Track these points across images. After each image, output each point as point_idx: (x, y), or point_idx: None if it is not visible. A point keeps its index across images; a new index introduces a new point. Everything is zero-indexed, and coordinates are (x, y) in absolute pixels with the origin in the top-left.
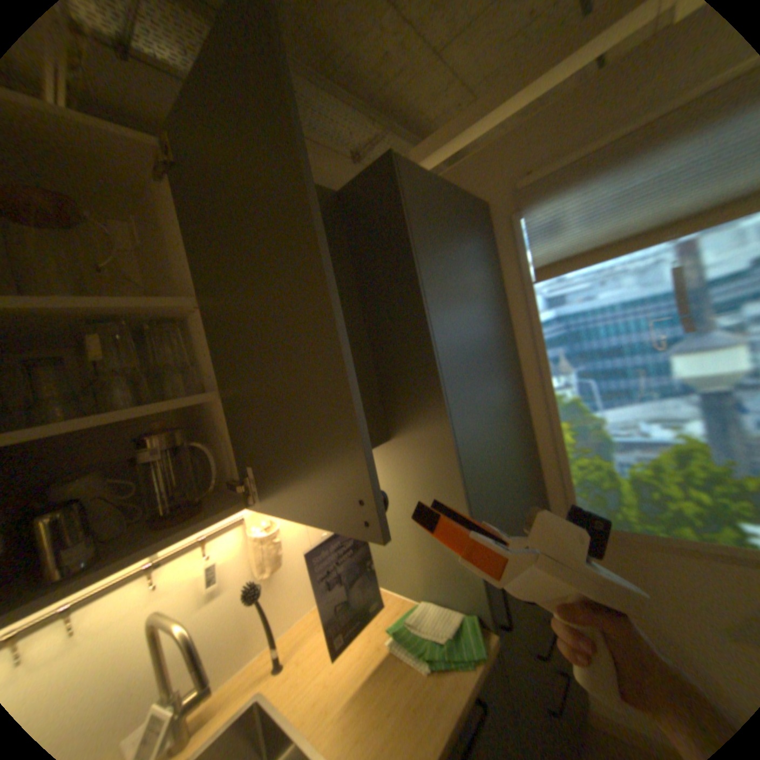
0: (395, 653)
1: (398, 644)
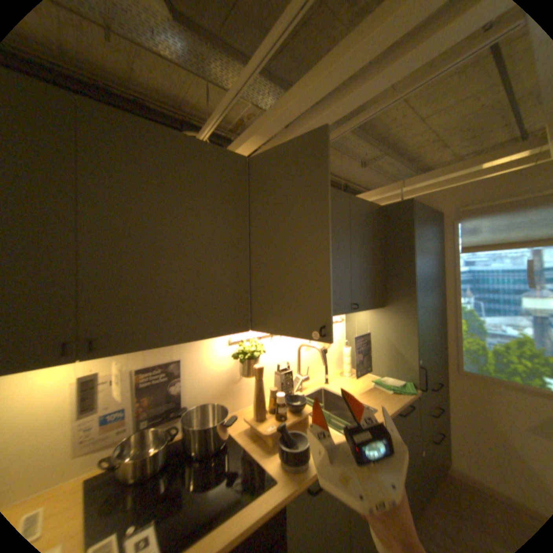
0: (376, 388)
1: (377, 385)
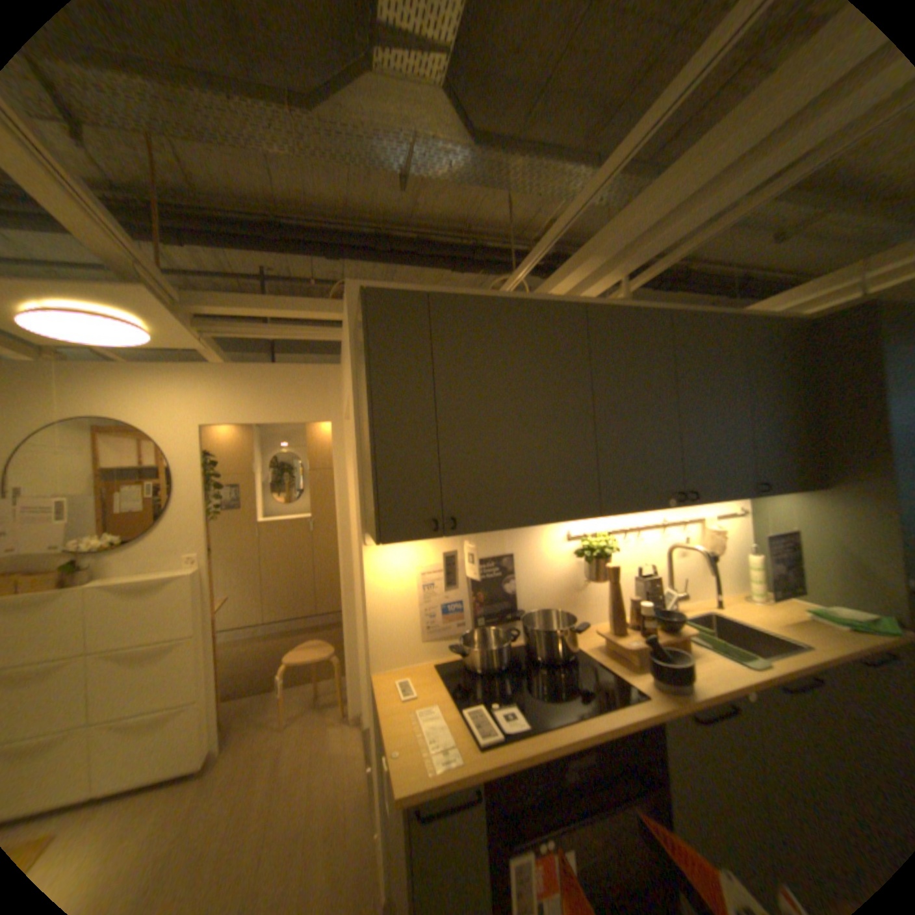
0: (815, 621)
1: (818, 617)
